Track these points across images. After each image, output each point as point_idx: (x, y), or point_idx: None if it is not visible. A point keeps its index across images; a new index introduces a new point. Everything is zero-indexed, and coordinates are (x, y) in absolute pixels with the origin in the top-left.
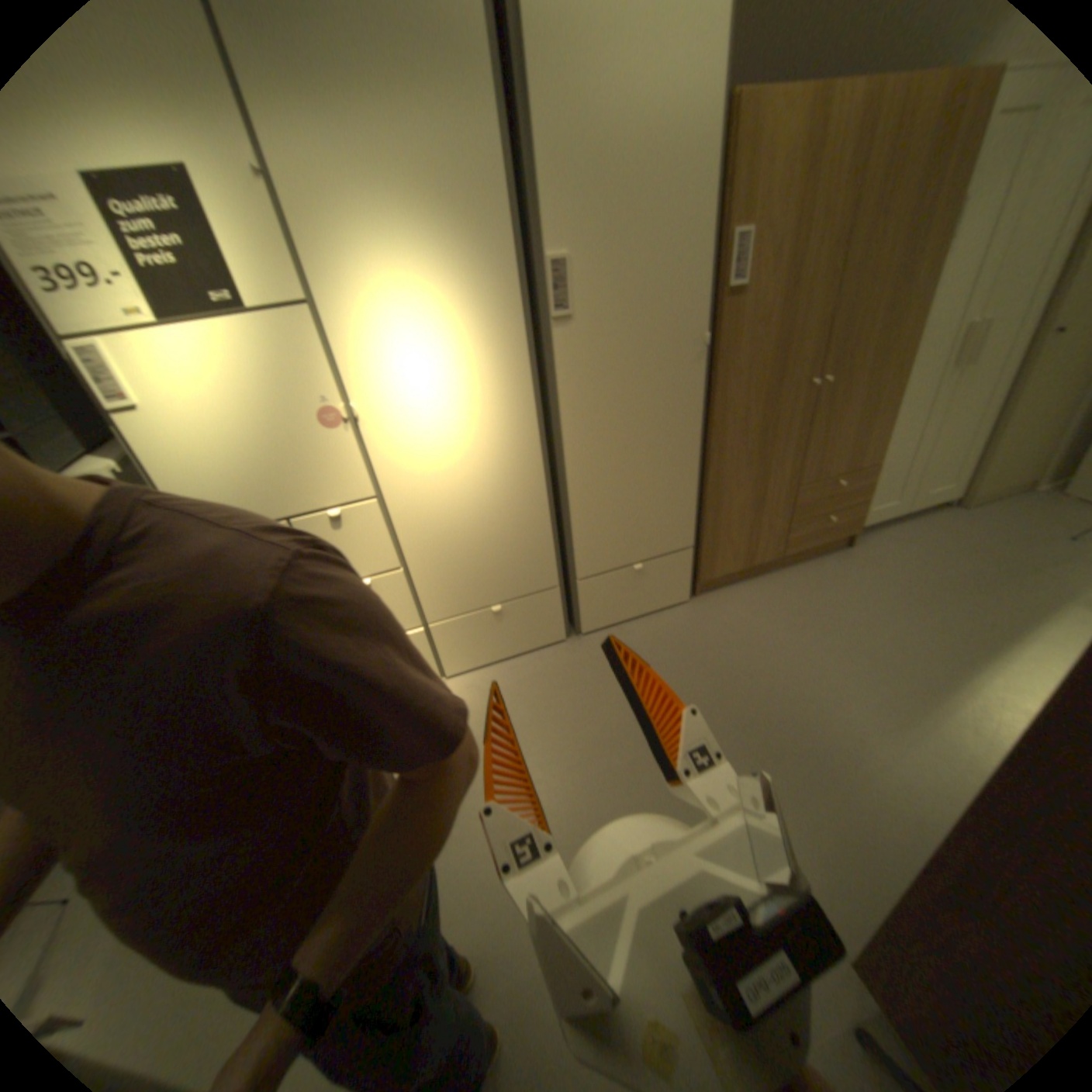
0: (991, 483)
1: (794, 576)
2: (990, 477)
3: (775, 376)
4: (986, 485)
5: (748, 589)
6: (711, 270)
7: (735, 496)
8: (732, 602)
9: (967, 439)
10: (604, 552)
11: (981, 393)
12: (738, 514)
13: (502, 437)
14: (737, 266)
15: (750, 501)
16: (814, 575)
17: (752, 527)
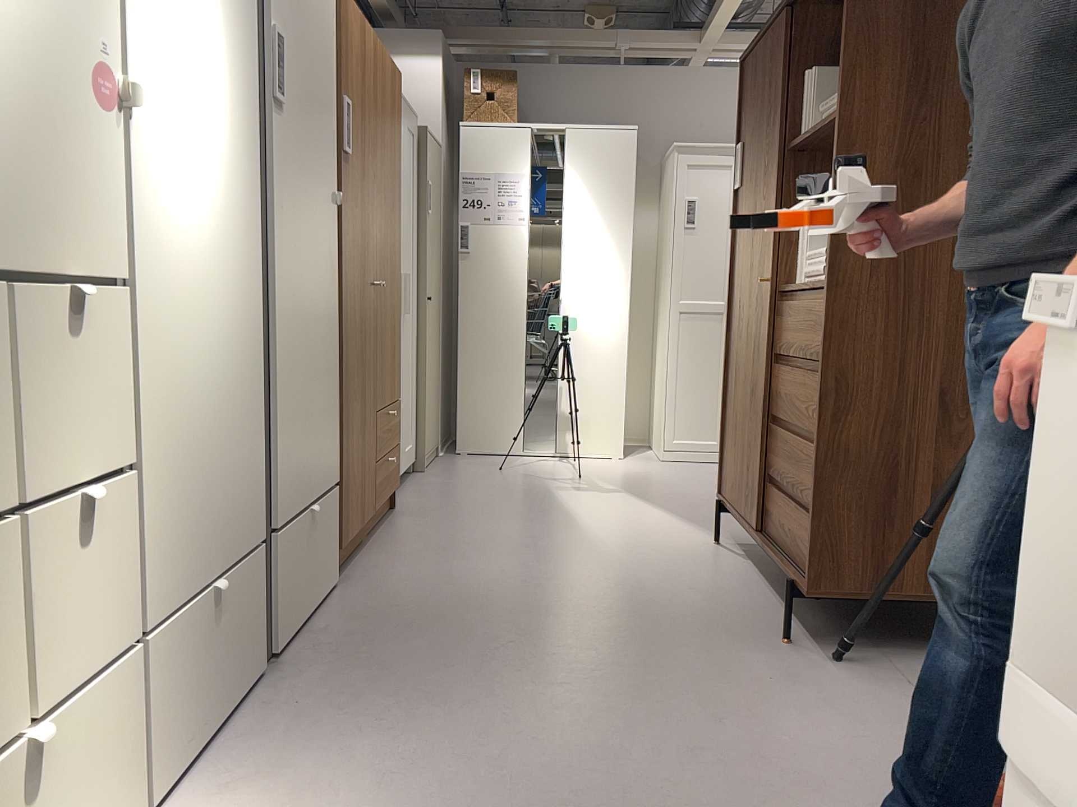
0: (427, 442)
1: (387, 537)
2: (426, 434)
3: (361, 264)
4: (426, 443)
5: (369, 557)
6: (334, 125)
7: (352, 410)
8: (374, 569)
9: (409, 393)
10: (292, 477)
11: (408, 346)
12: (354, 437)
13: (234, 235)
14: (346, 131)
15: (358, 421)
16: (401, 531)
17: (360, 461)
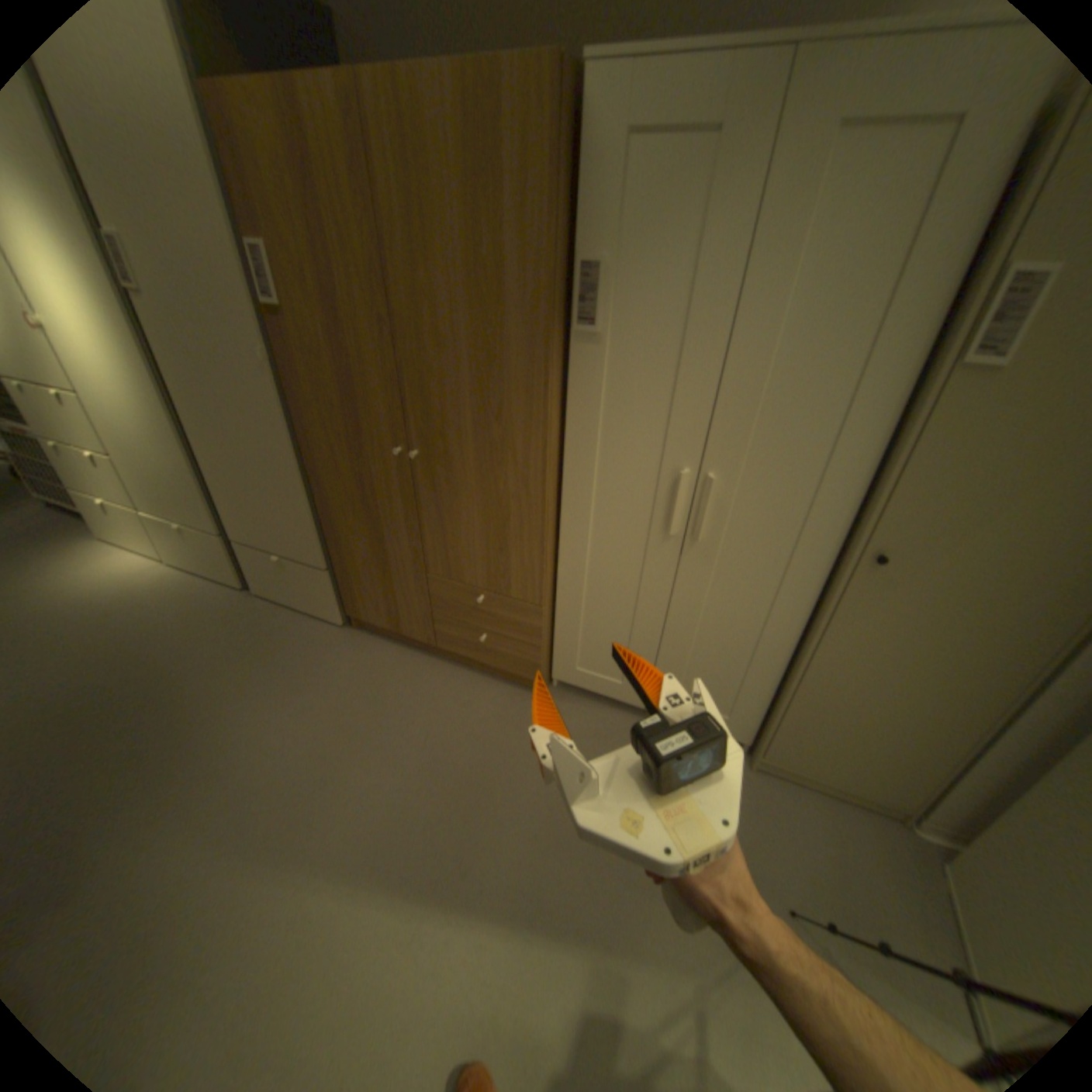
0: (788, 752)
1: (444, 673)
2: (781, 739)
3: (349, 422)
4: (777, 748)
5: (394, 652)
6: (240, 279)
7: (351, 540)
8: (363, 651)
9: (734, 656)
10: (243, 527)
11: (742, 594)
12: (362, 562)
13: (131, 381)
14: (259, 281)
15: (371, 555)
16: (457, 686)
17: (384, 586)
